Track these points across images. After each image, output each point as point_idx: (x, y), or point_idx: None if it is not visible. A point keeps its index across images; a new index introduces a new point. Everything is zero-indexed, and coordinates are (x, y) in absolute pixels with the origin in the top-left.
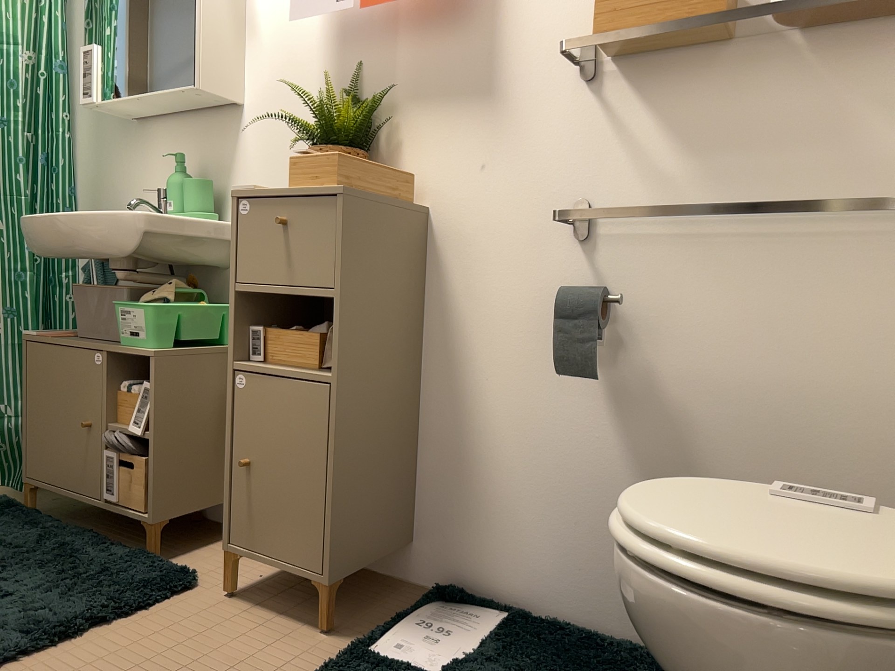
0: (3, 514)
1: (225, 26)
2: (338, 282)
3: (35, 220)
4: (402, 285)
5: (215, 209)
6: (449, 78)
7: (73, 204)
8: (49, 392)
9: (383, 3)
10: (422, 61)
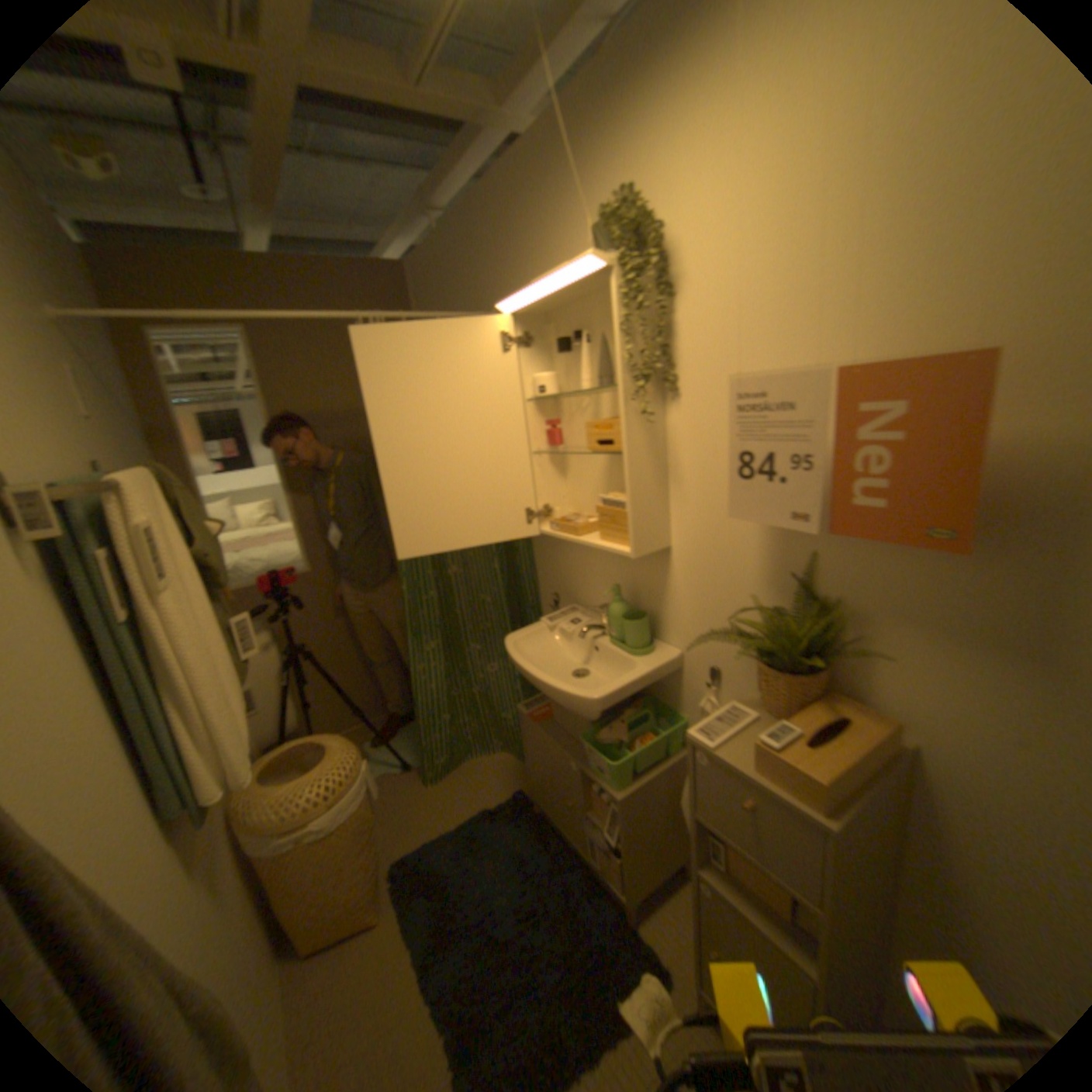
0: (517, 829)
1: (645, 485)
2: (825, 909)
3: (508, 649)
4: (888, 847)
5: (648, 641)
6: (968, 613)
7: (526, 565)
8: (534, 755)
9: (867, 531)
10: (916, 575)
